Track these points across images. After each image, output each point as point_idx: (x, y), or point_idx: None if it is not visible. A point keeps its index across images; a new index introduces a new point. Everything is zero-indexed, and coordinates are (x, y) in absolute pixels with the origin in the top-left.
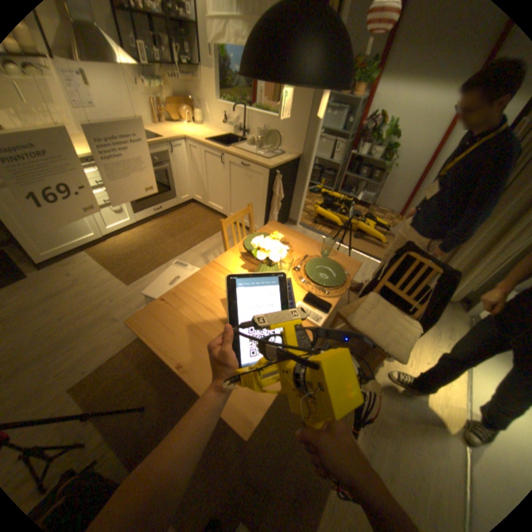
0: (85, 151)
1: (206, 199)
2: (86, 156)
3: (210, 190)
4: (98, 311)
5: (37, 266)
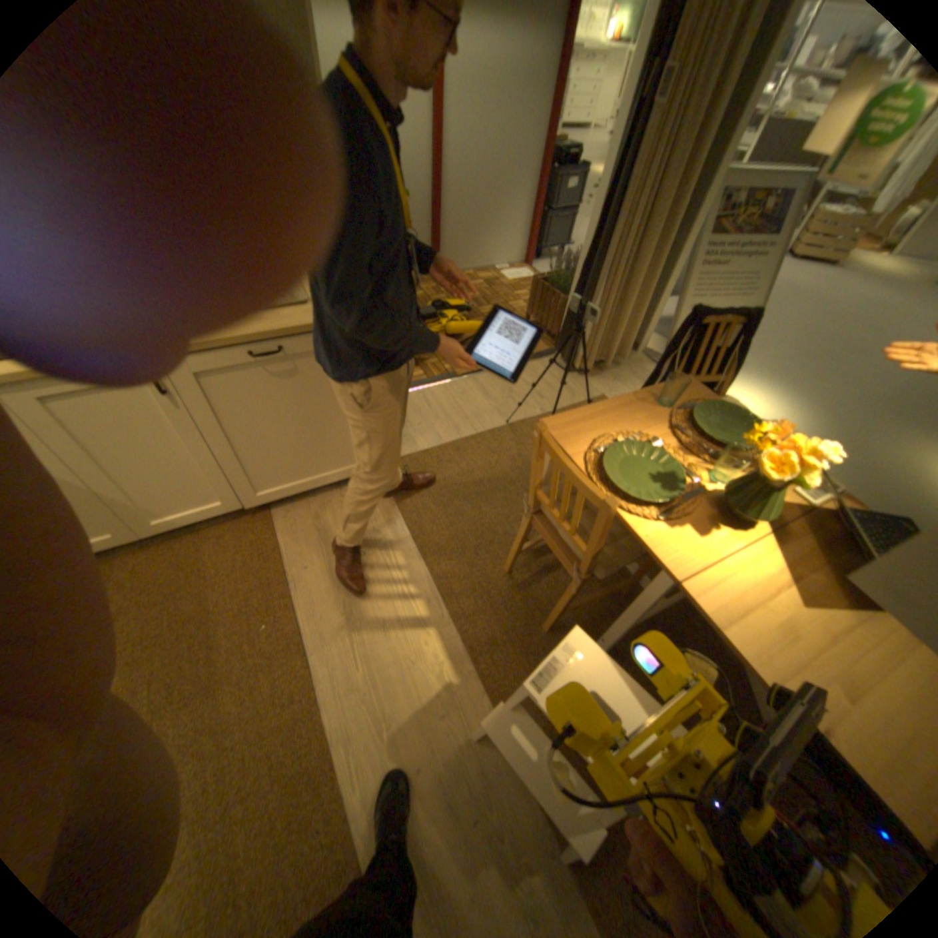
0: None
1: (130, 527)
2: None
3: (134, 496)
4: None
5: None
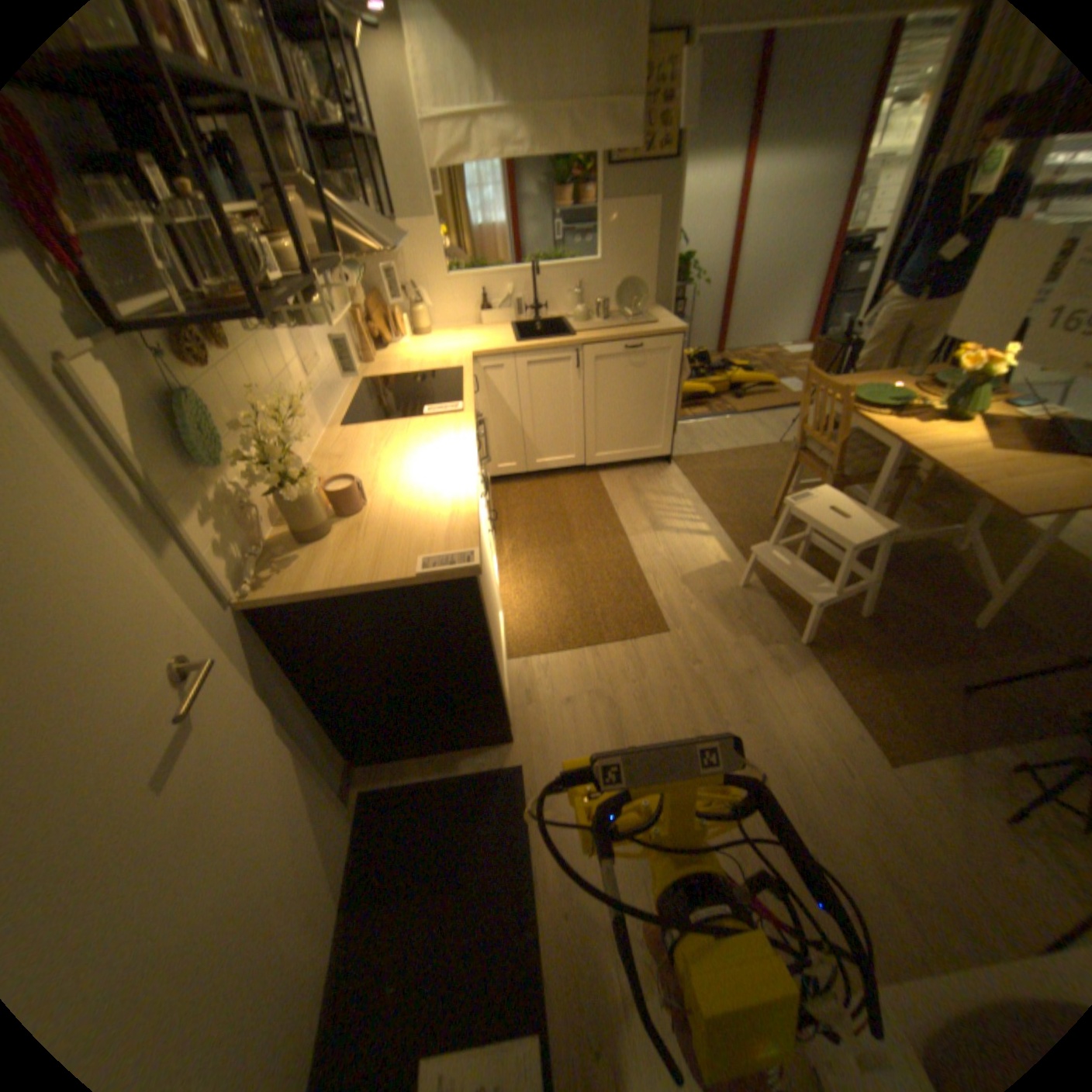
0: (465, 435)
1: (529, 459)
2: (475, 443)
3: (540, 436)
4: (715, 685)
5: (502, 739)
